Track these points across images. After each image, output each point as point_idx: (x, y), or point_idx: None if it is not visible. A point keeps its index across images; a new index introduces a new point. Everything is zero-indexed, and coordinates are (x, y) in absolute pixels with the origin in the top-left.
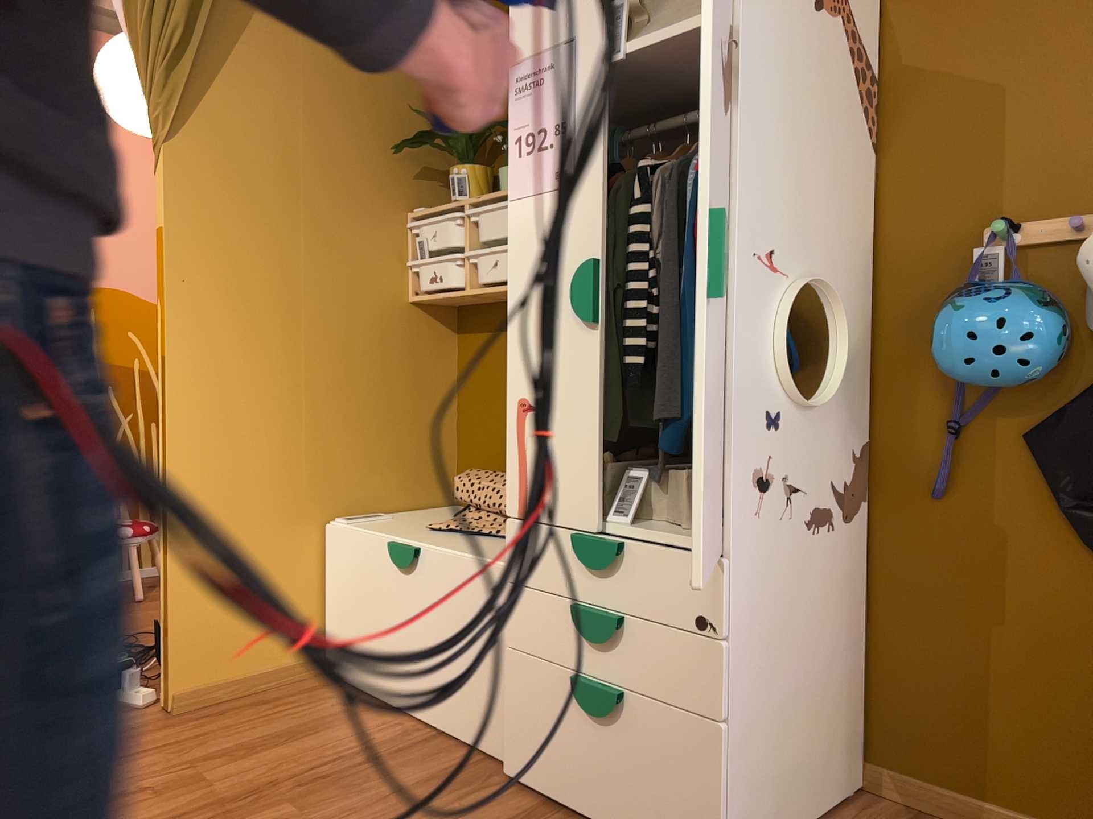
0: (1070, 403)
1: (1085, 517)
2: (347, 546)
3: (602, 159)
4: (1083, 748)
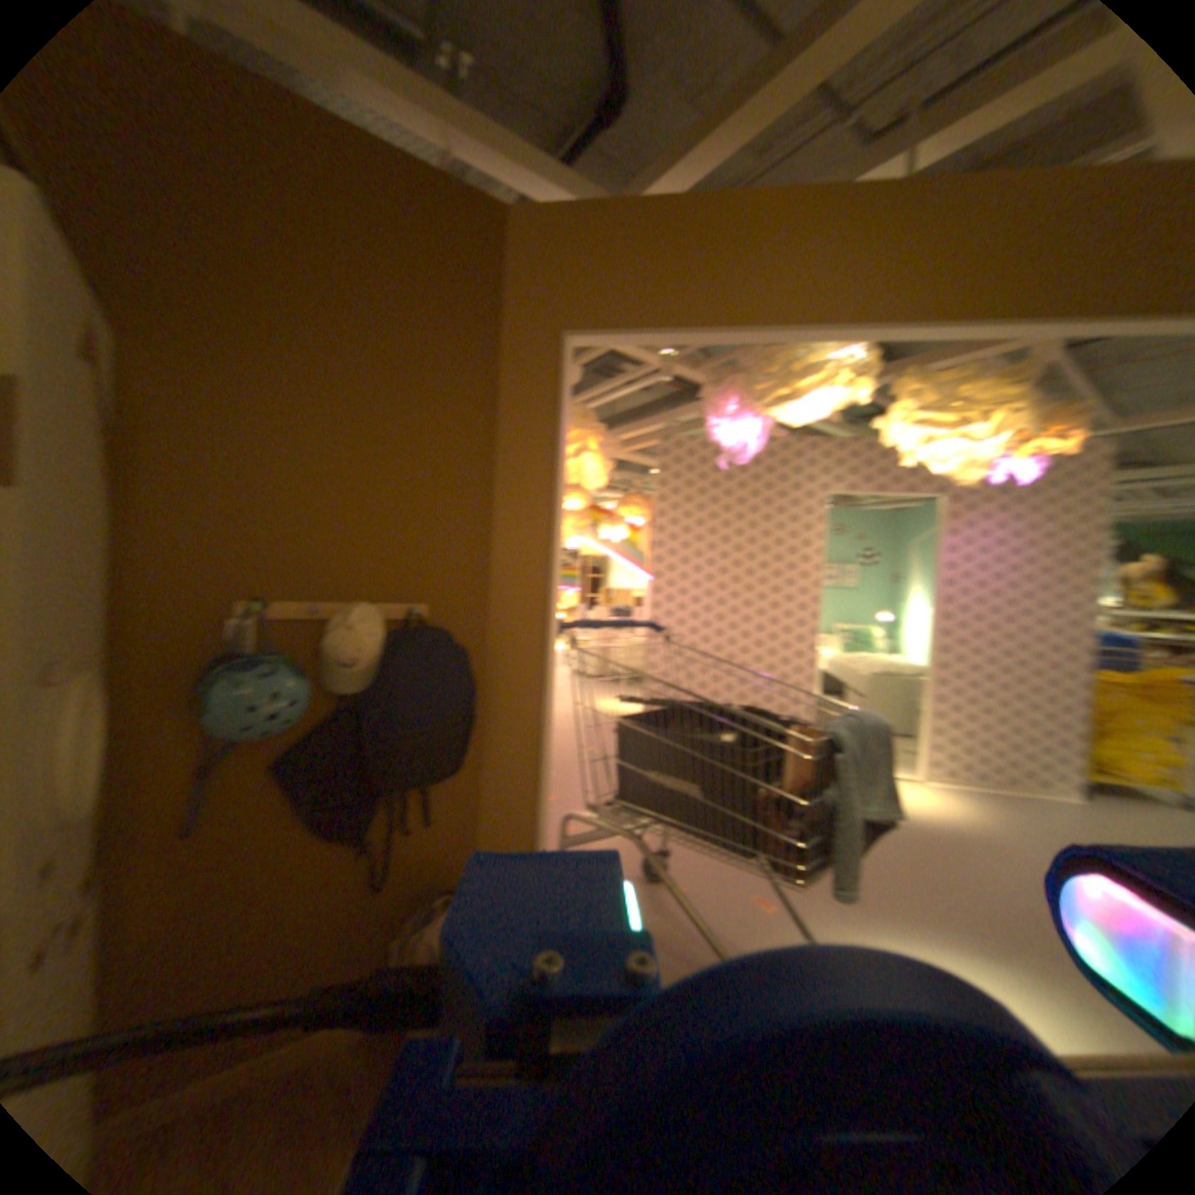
0: (304, 741)
1: (316, 821)
2: None
3: None
4: (307, 979)
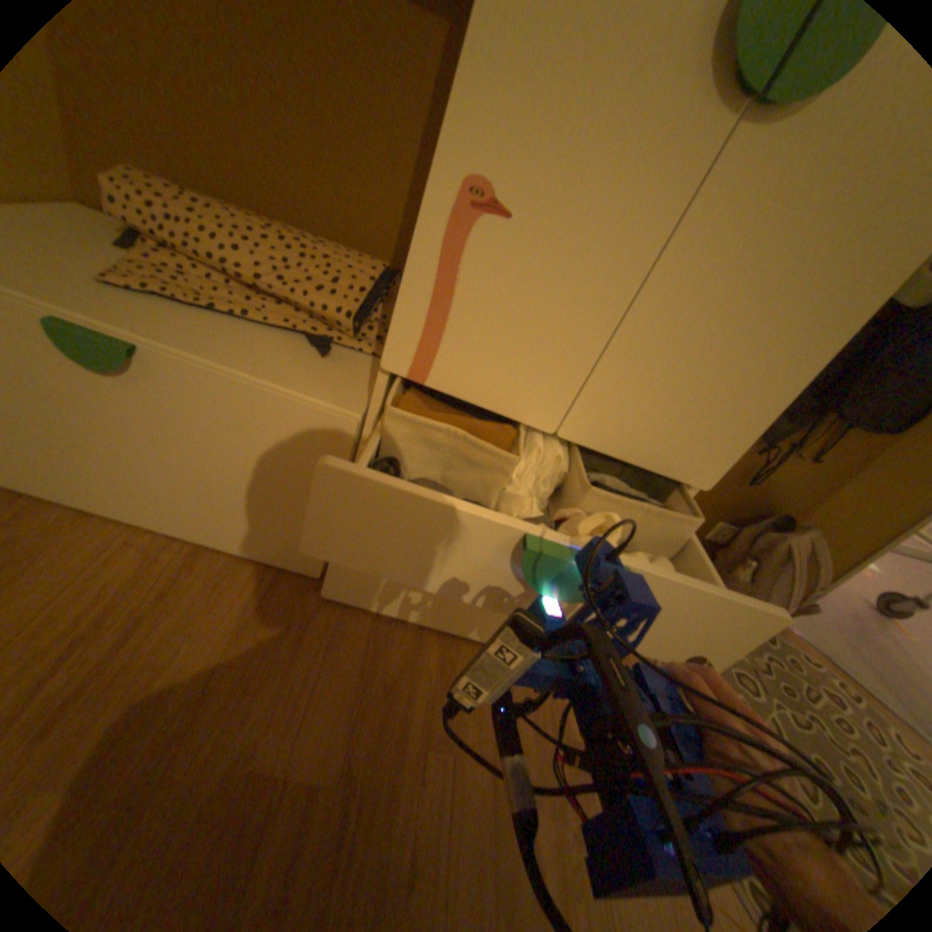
0: None
1: None
2: None
3: None
4: None
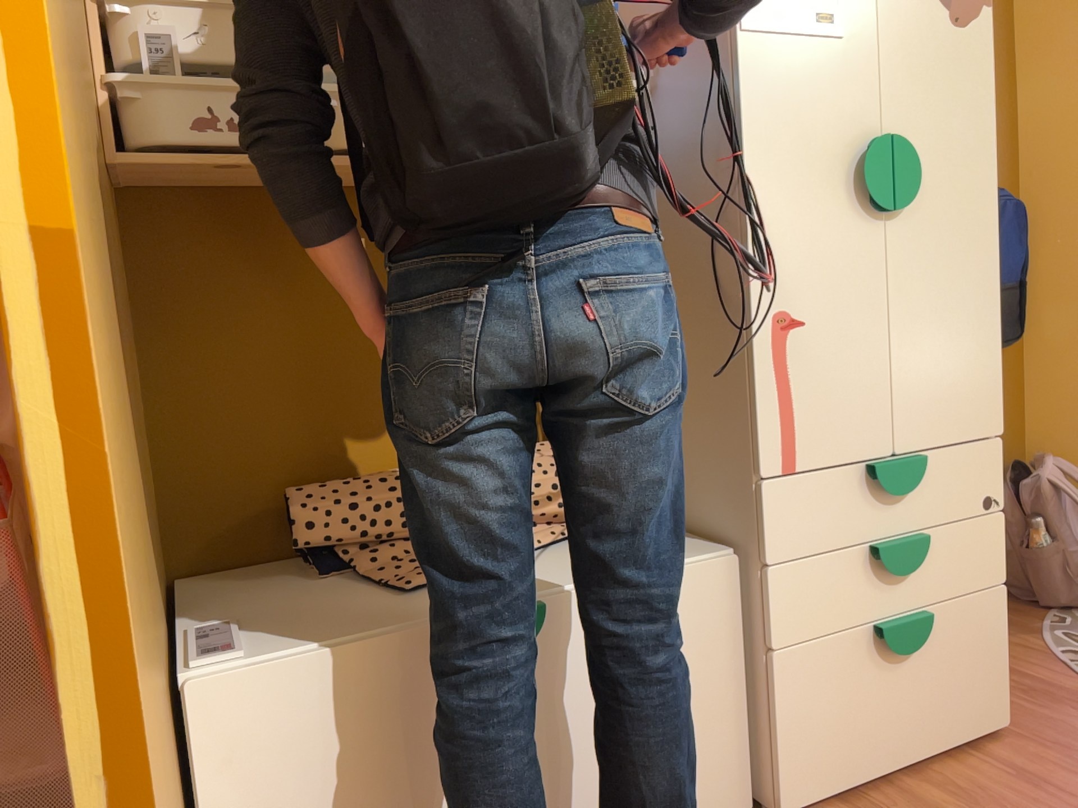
0: None
1: None
2: (298, 696)
3: (877, 18)
4: None
